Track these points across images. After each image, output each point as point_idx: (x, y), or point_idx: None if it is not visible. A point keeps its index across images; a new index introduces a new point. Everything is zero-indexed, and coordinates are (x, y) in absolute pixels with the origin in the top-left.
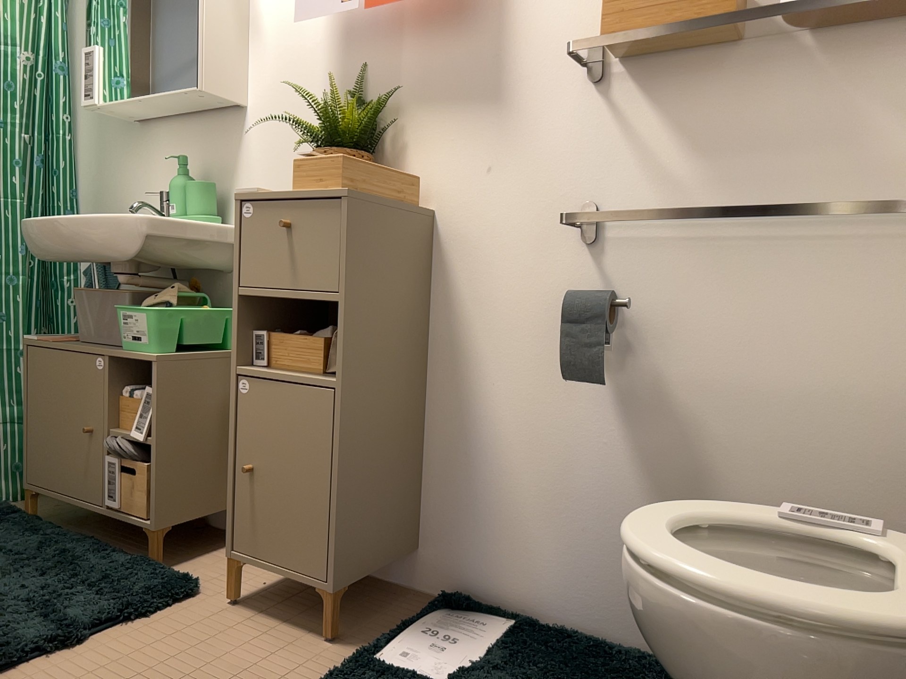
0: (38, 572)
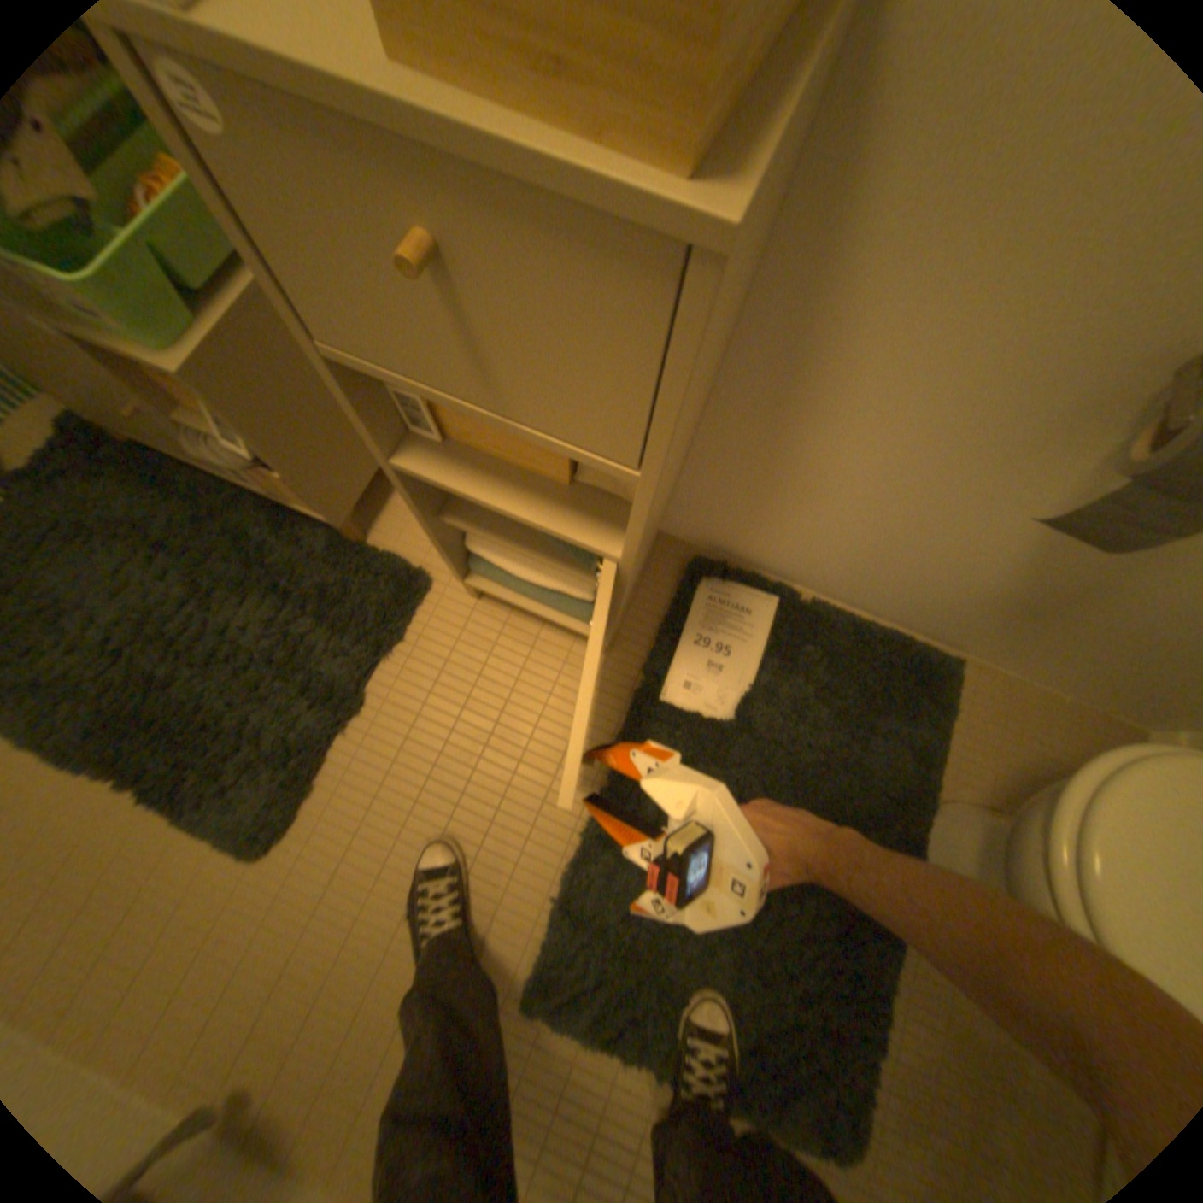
0: (239, 596)
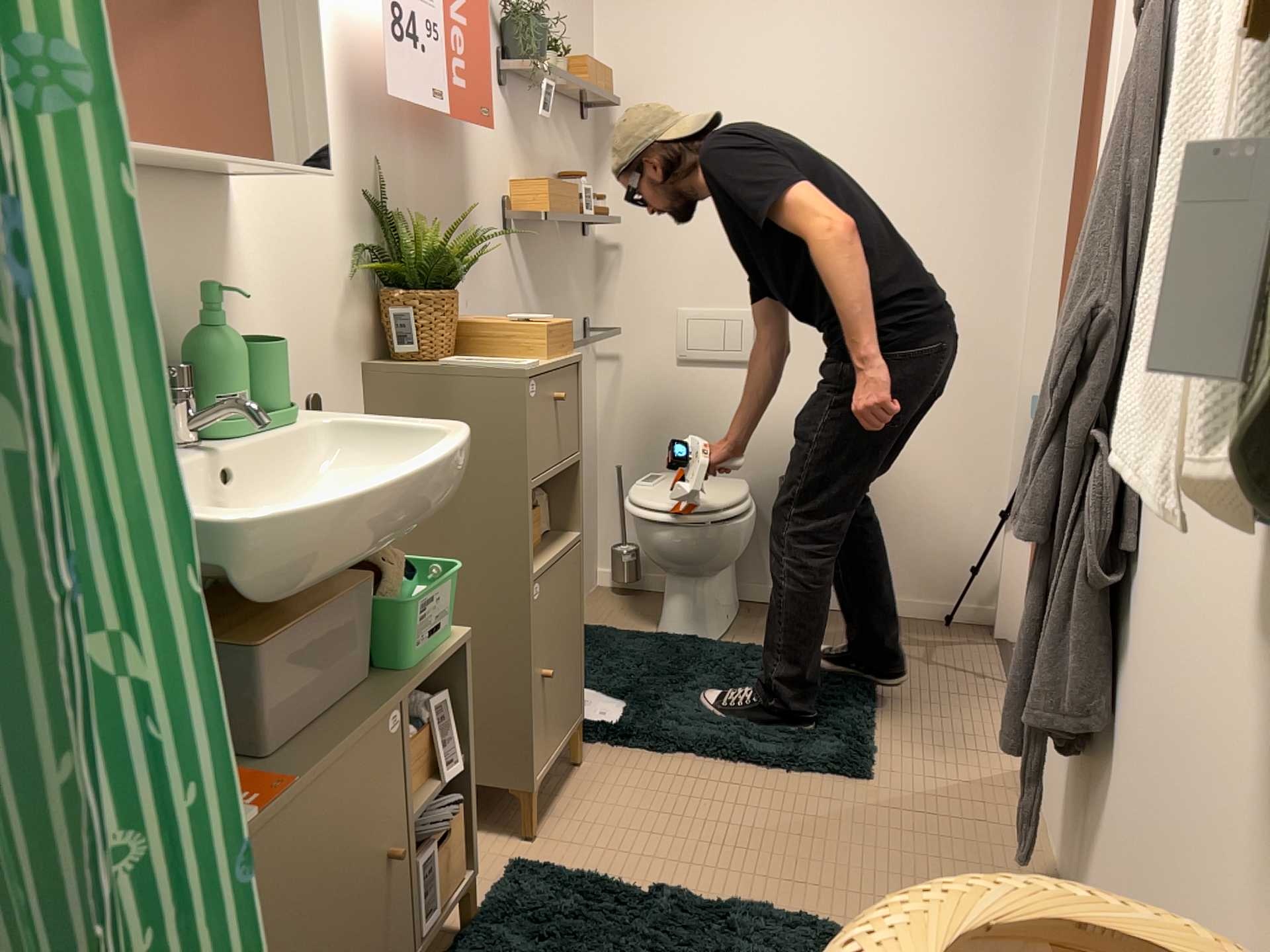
0: None
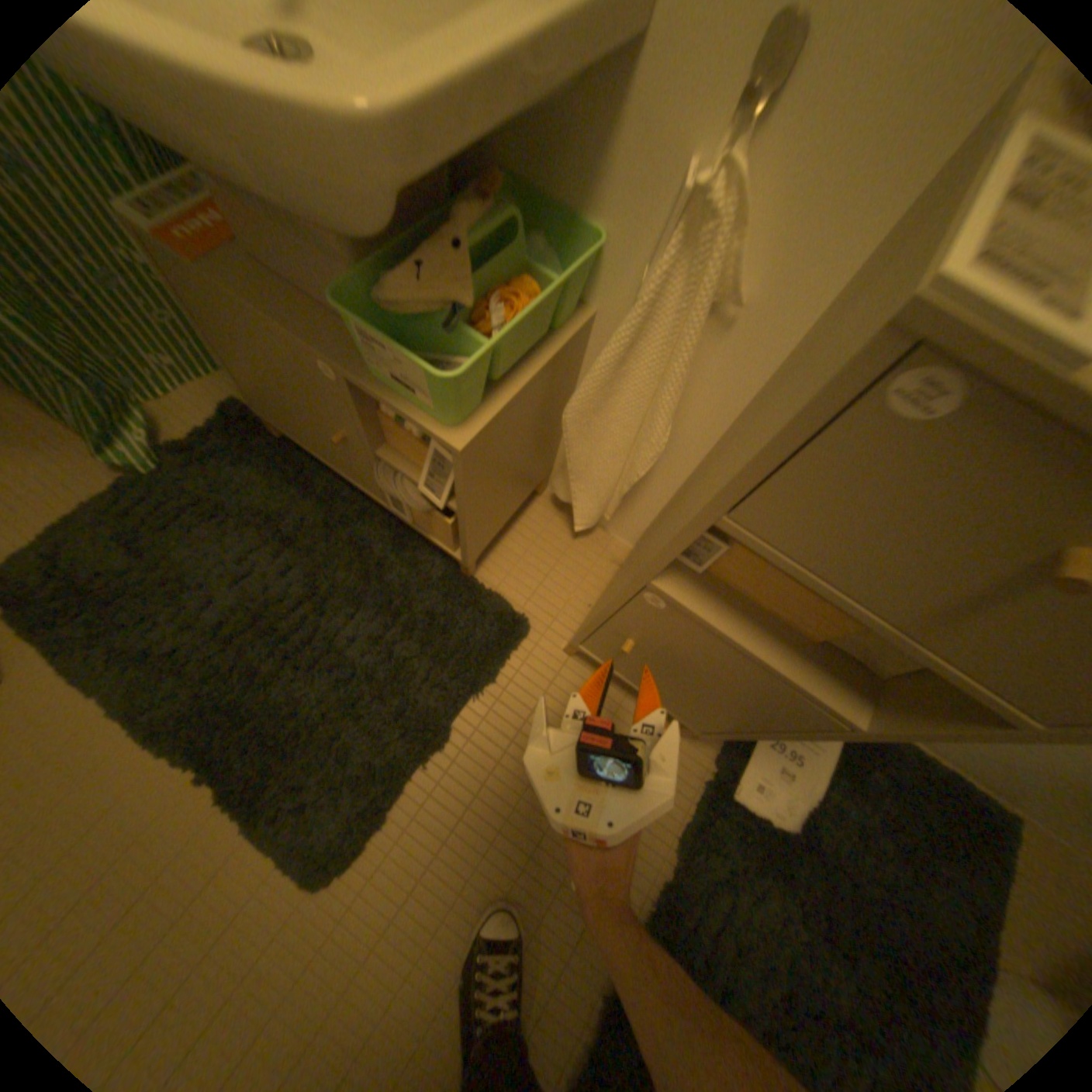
0: (356, 606)
